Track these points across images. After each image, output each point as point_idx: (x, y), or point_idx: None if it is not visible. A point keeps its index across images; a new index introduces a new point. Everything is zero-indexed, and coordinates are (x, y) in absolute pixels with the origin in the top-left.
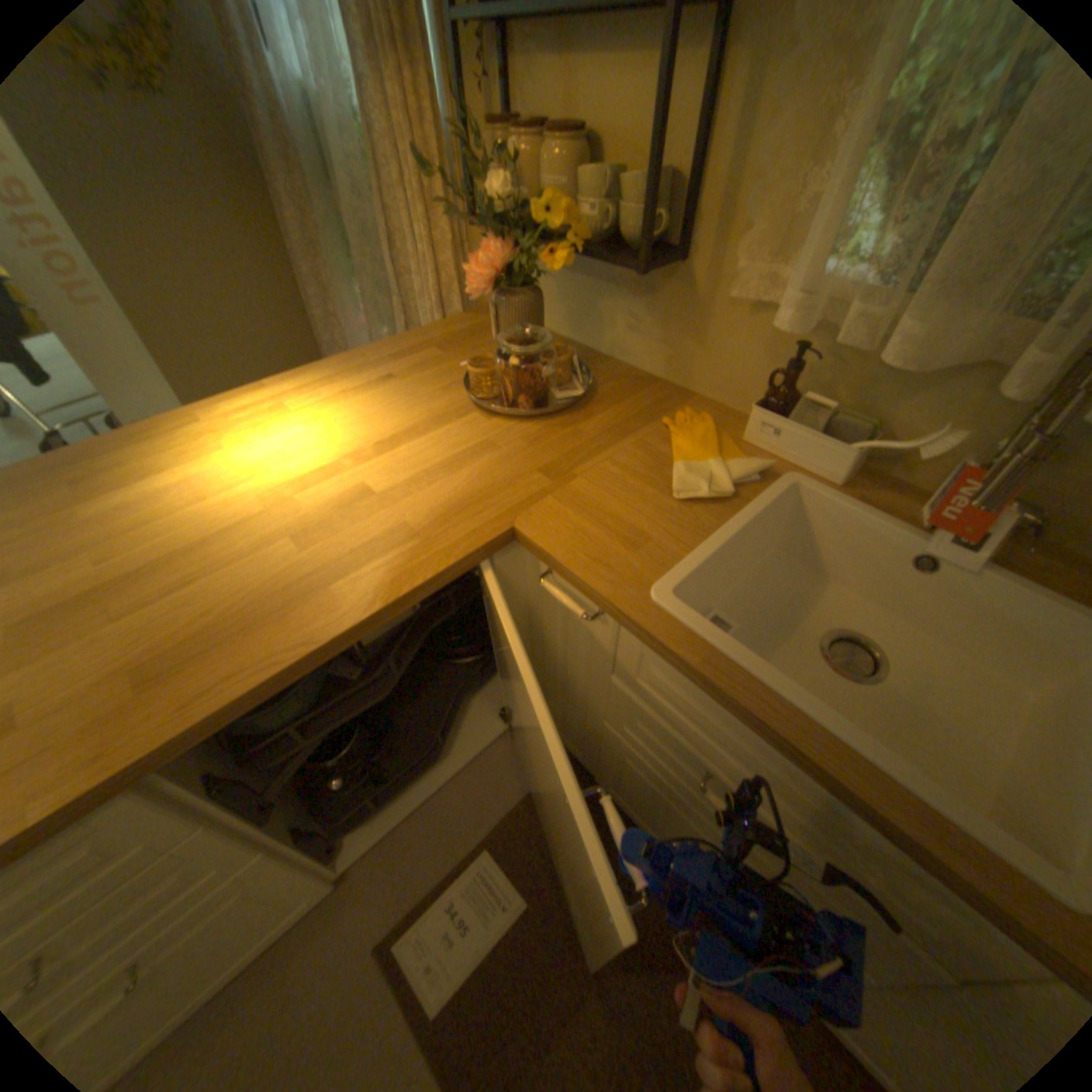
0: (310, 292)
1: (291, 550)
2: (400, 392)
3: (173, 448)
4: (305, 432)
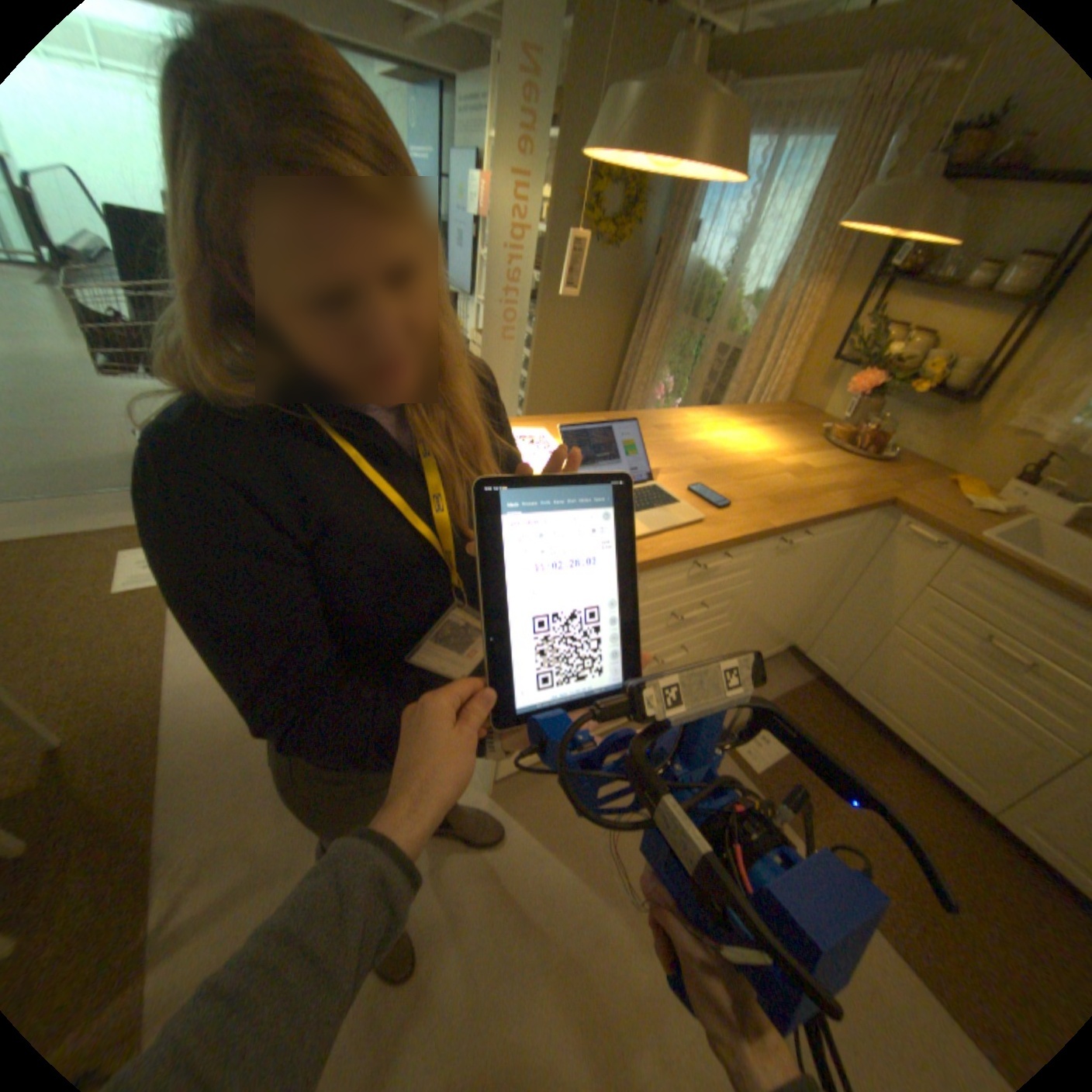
0: (629, 367)
1: (793, 478)
2: (786, 431)
3: (688, 425)
4: (751, 435)
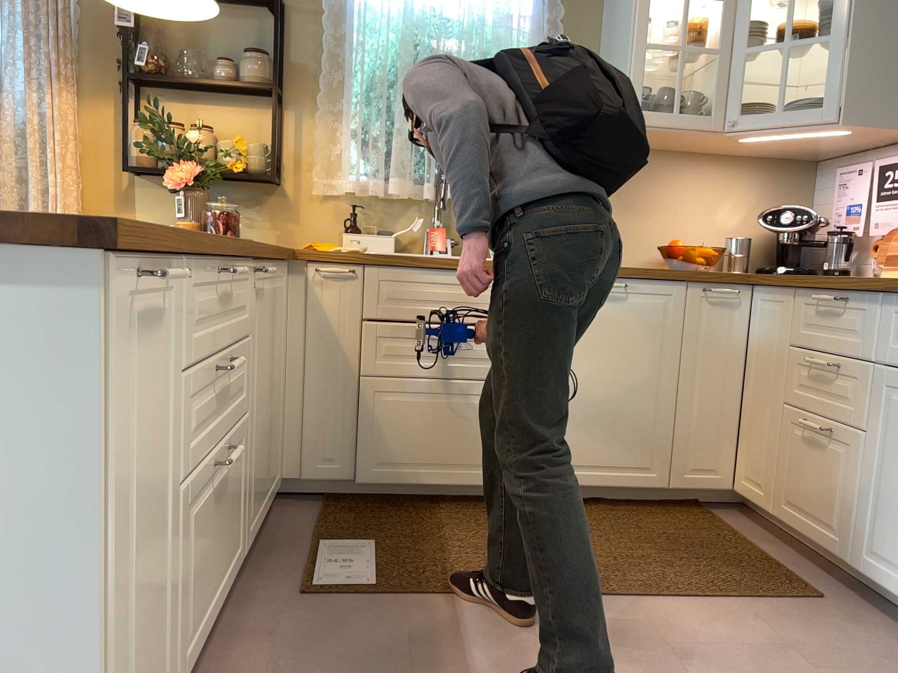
0: None
1: None
2: None
3: None
4: None
